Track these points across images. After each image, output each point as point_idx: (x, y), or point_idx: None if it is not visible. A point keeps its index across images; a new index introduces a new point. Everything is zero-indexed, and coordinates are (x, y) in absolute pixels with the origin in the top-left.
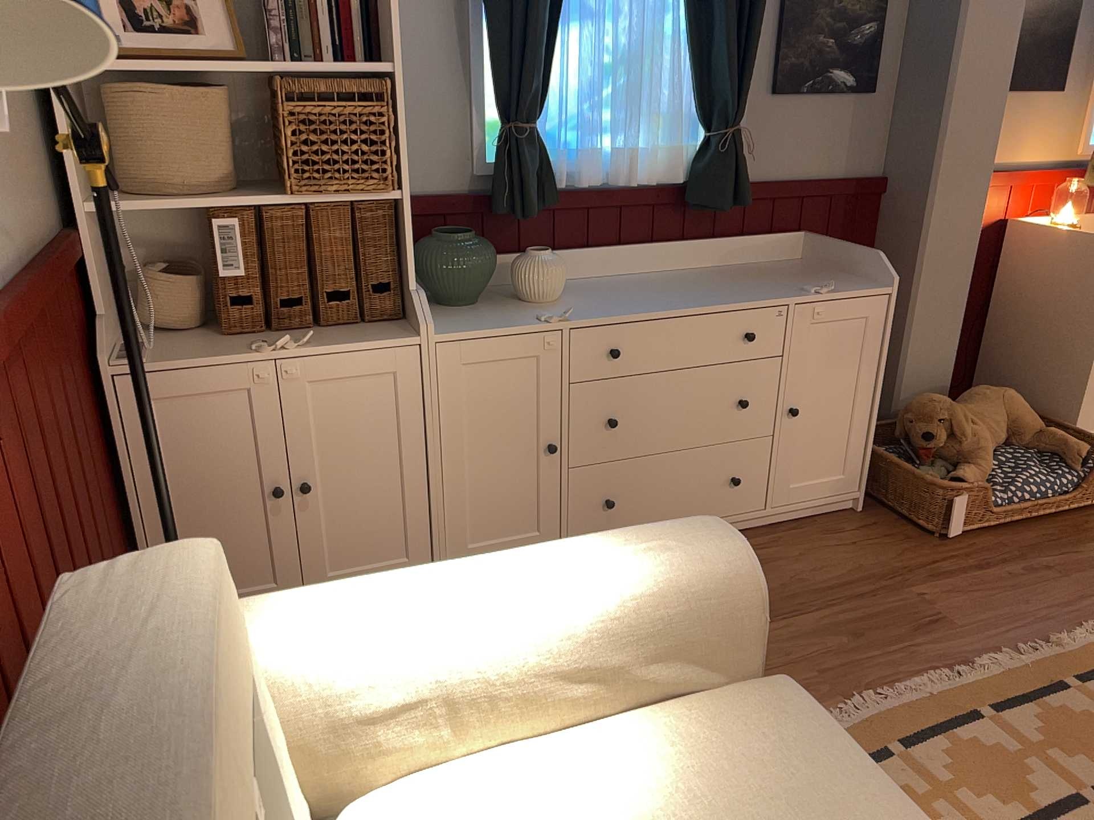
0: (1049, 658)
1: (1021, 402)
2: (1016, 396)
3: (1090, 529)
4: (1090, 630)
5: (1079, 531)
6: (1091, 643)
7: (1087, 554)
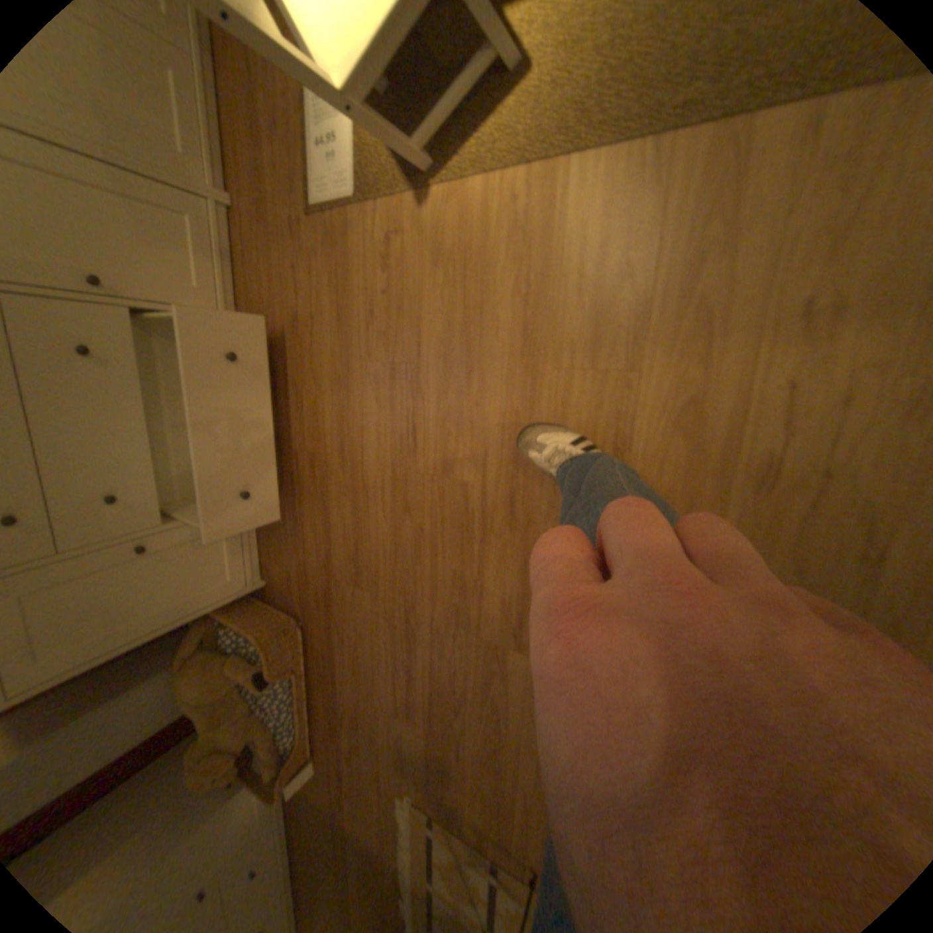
0: (403, 864)
1: (186, 688)
2: (179, 689)
3: (317, 668)
4: (393, 821)
5: (318, 679)
6: (402, 834)
7: (338, 710)
